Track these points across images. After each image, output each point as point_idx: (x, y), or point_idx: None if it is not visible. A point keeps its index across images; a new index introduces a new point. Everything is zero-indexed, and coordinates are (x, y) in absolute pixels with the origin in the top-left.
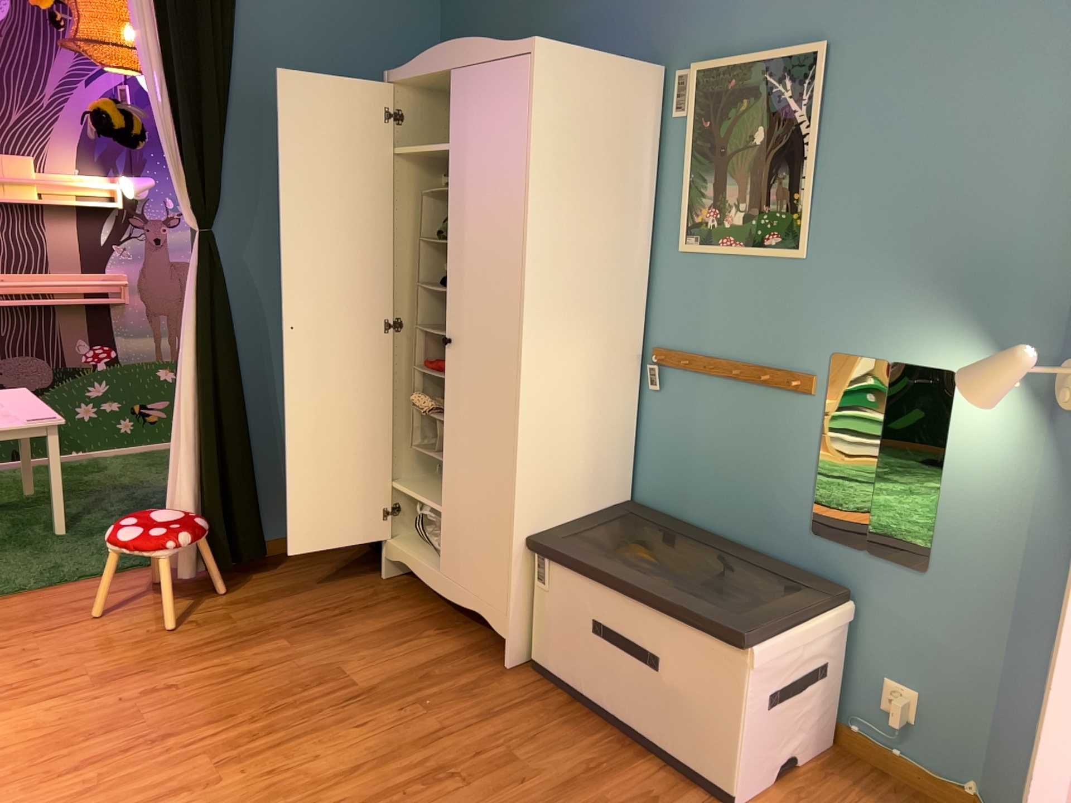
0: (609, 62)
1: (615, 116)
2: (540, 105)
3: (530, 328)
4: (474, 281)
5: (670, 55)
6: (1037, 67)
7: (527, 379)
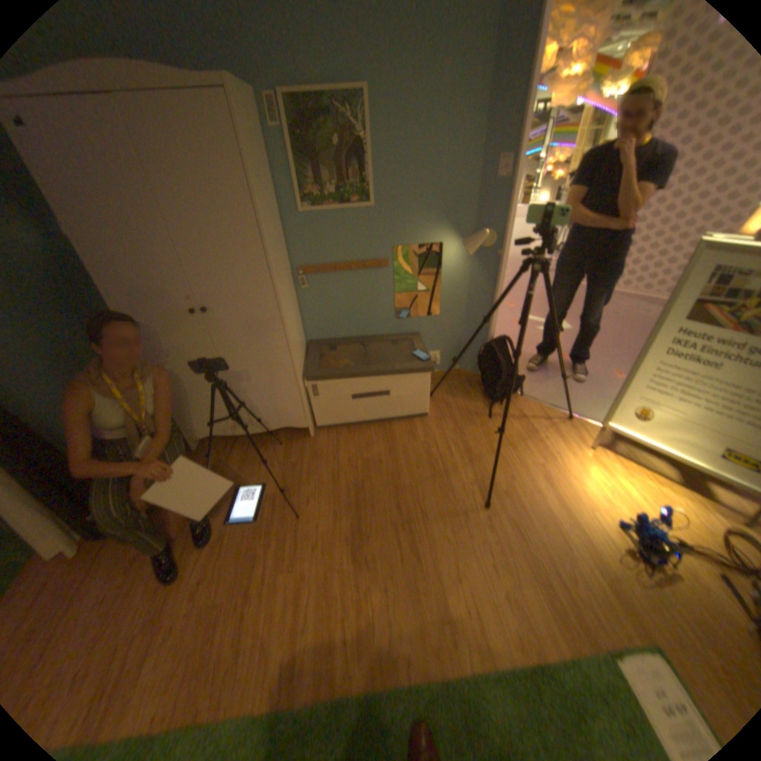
0: (243, 90)
1: (254, 132)
2: (241, 132)
3: (277, 284)
4: (192, 266)
5: (251, 79)
6: (462, 108)
7: (284, 312)
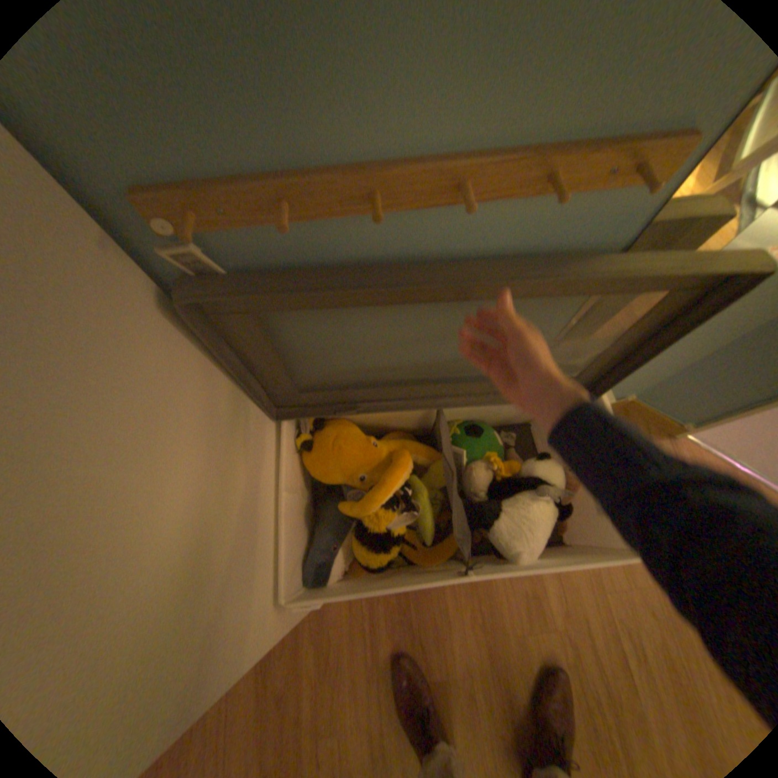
0: None
1: None
2: None
3: None
4: None
5: None
6: None
7: None
